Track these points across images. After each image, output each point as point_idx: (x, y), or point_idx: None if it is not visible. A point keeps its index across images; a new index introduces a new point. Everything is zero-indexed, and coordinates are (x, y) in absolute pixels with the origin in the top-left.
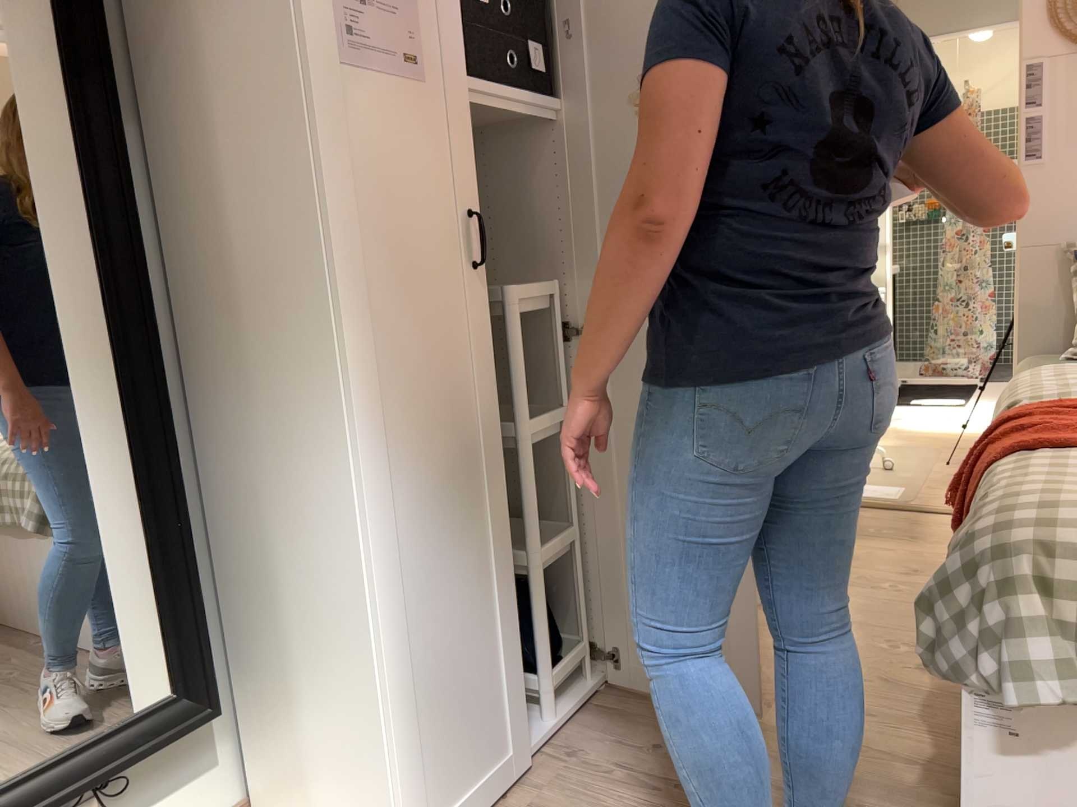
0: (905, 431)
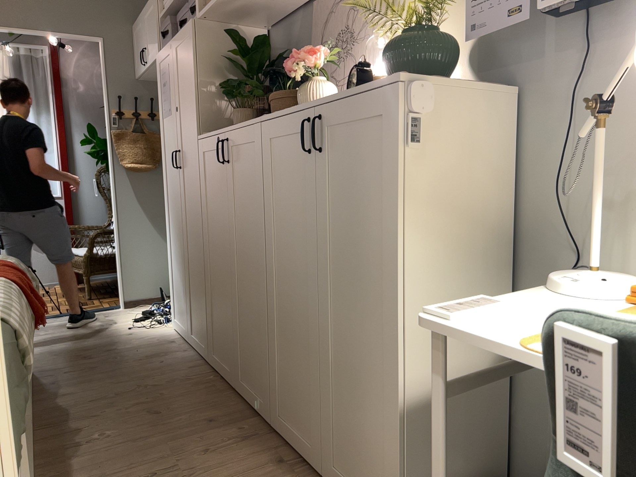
0: None
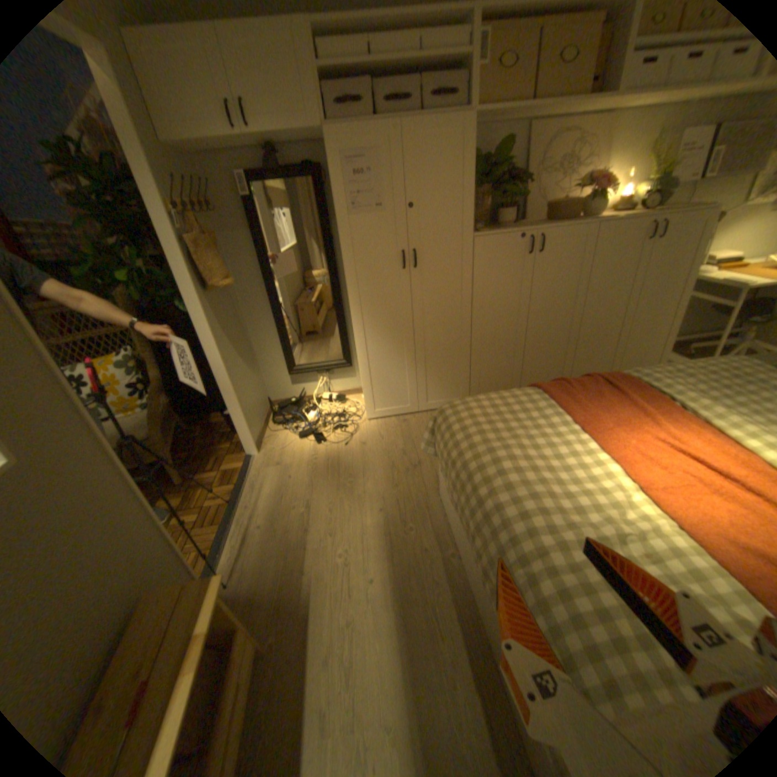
0: None
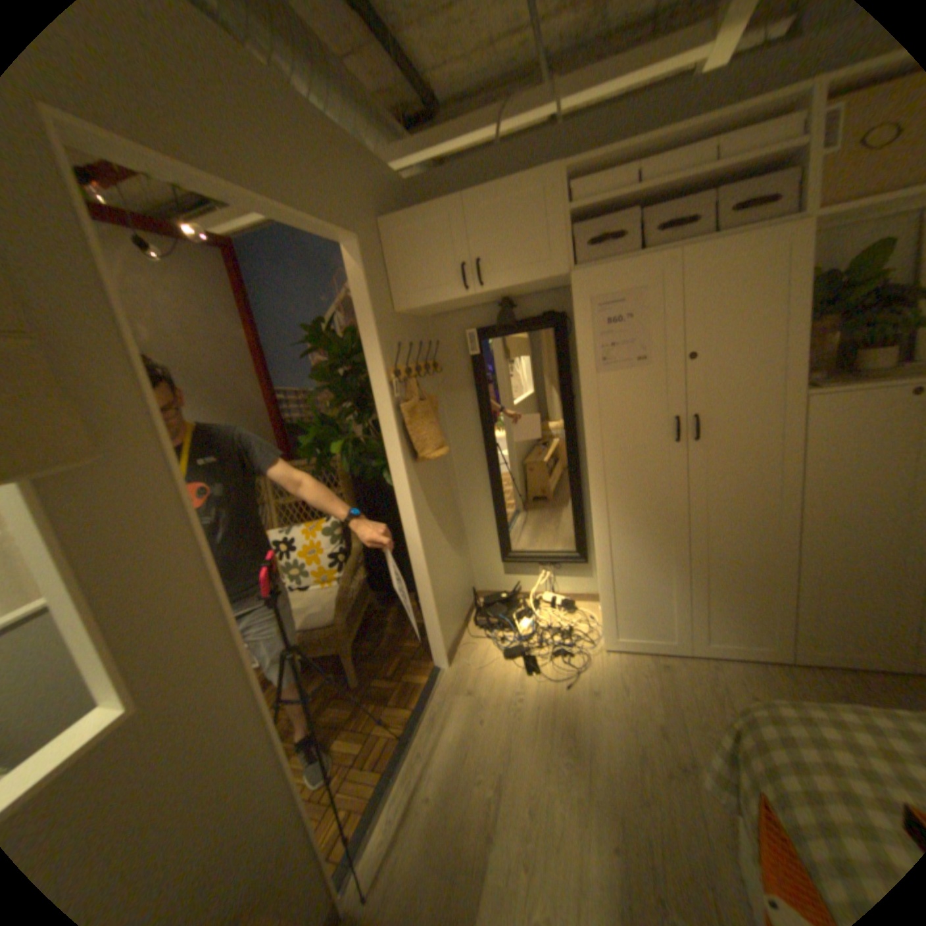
0: None
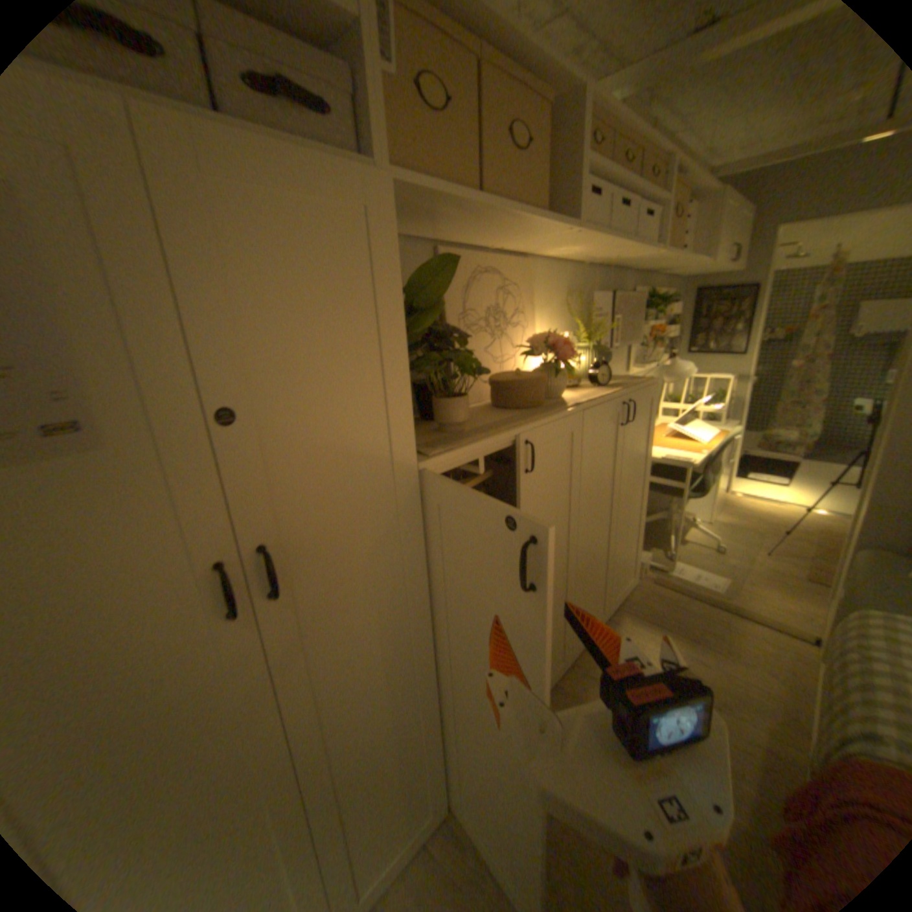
0: (742, 511)
